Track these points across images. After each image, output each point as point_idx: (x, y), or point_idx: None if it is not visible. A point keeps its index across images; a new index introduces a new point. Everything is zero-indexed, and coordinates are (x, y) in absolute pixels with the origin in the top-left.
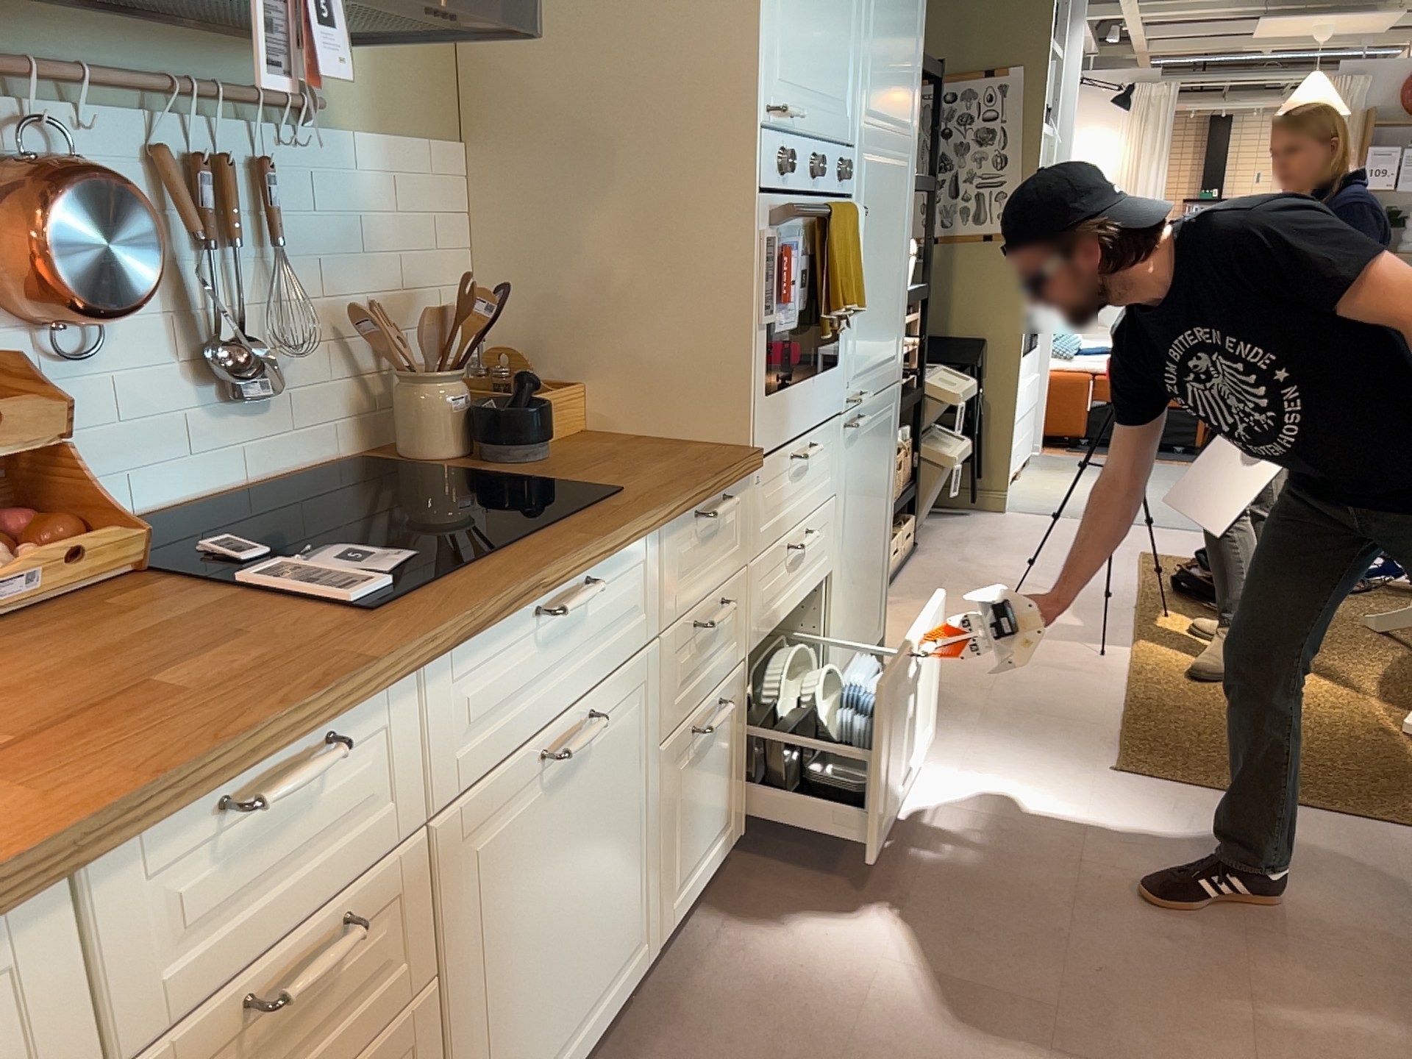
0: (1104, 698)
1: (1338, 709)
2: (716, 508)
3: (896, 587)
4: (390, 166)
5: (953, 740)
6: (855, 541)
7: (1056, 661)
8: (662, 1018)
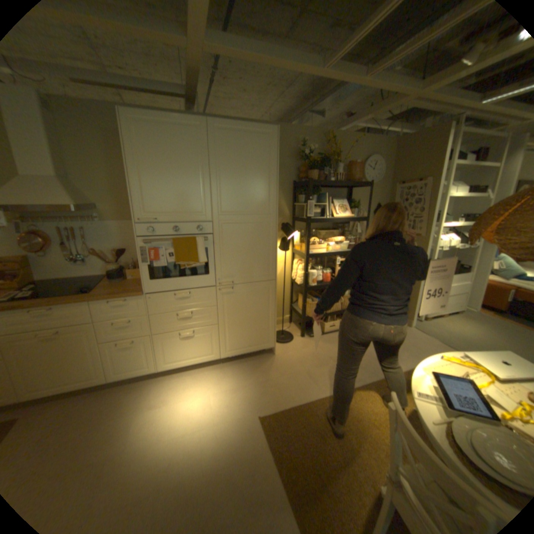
0: (305, 399)
1: (377, 463)
2: (111, 302)
3: (323, 337)
4: (118, 226)
5: (245, 383)
6: (235, 319)
7: (317, 380)
8: (101, 396)
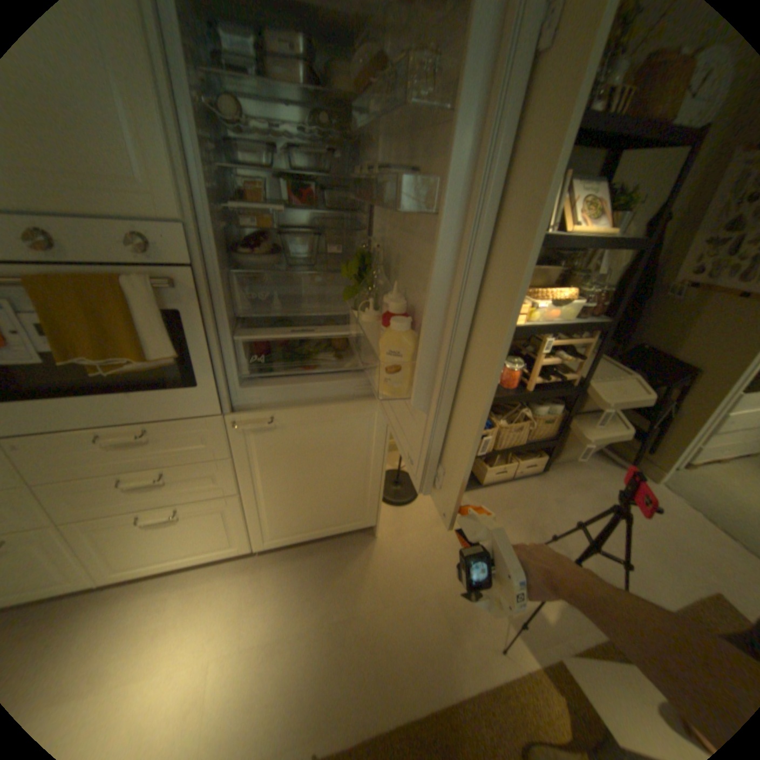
0: (432, 693)
1: None
2: None
3: (480, 493)
4: None
5: (301, 621)
6: (284, 482)
7: (463, 628)
8: None
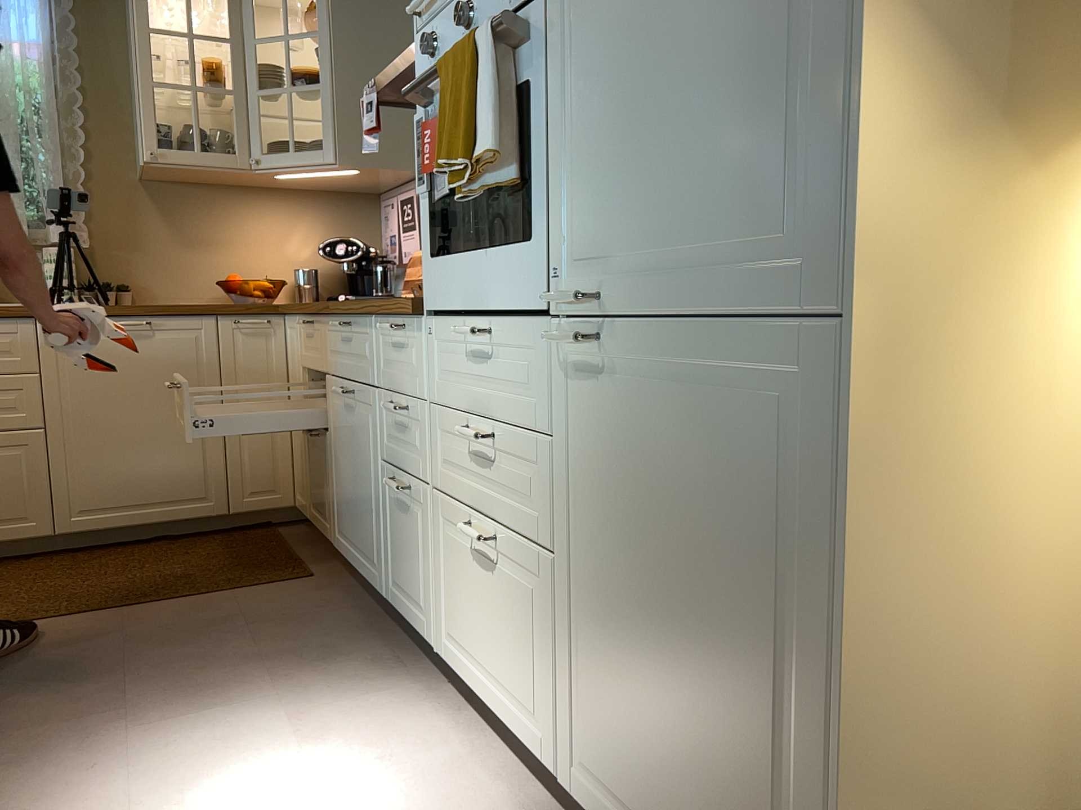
0: None
1: None
2: (384, 323)
3: None
4: None
5: None
6: (618, 577)
7: None
8: (372, 631)
